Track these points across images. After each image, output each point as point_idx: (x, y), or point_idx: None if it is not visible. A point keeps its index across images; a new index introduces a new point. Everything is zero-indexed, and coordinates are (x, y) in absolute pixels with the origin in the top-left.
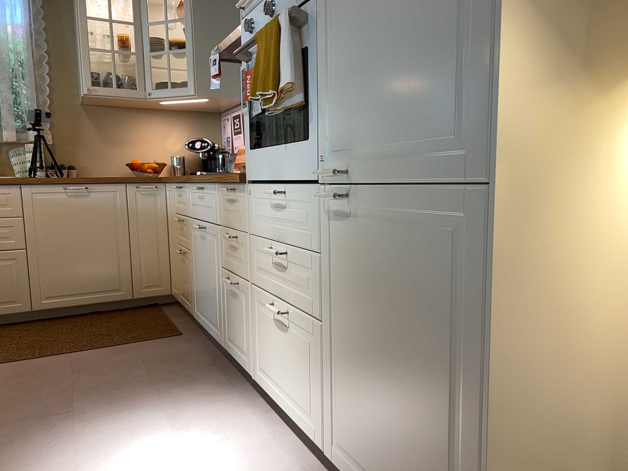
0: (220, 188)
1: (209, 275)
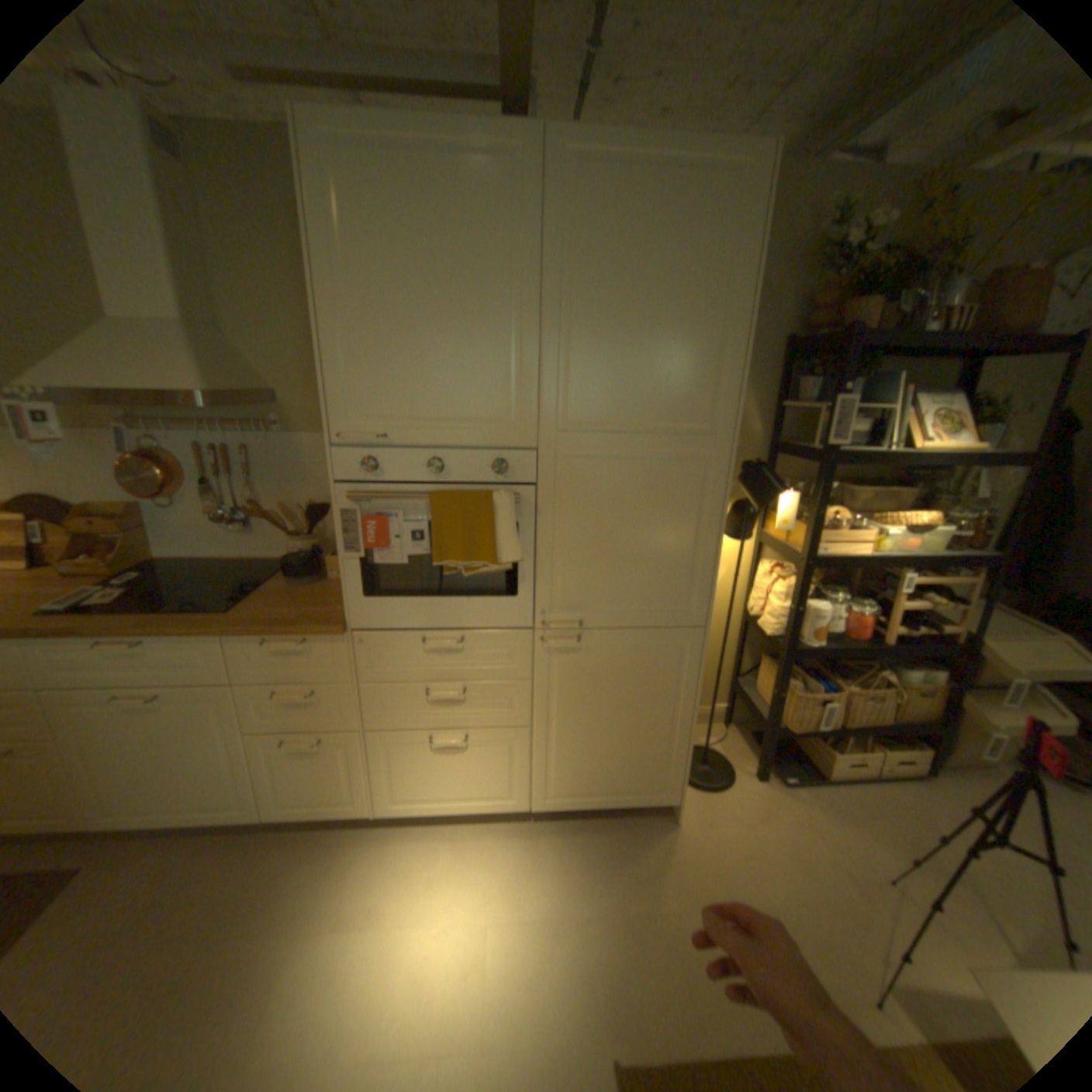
0: (236, 641)
1: (182, 755)
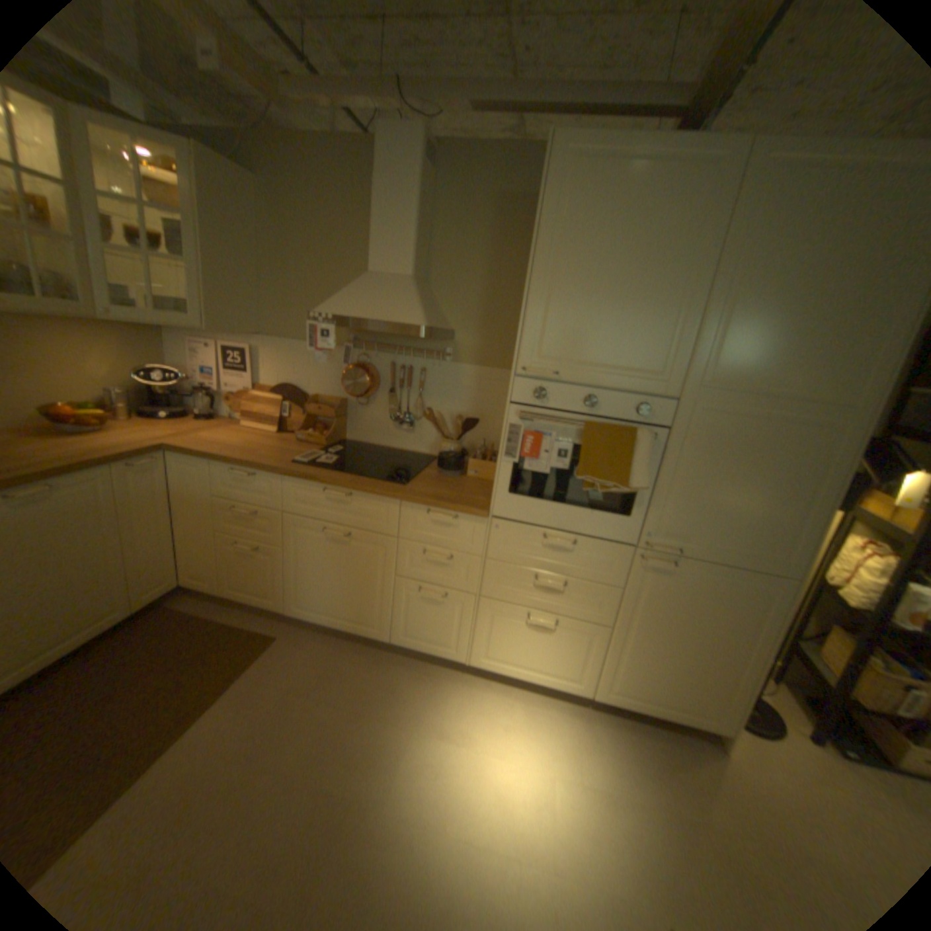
0: (411, 505)
1: (354, 578)
